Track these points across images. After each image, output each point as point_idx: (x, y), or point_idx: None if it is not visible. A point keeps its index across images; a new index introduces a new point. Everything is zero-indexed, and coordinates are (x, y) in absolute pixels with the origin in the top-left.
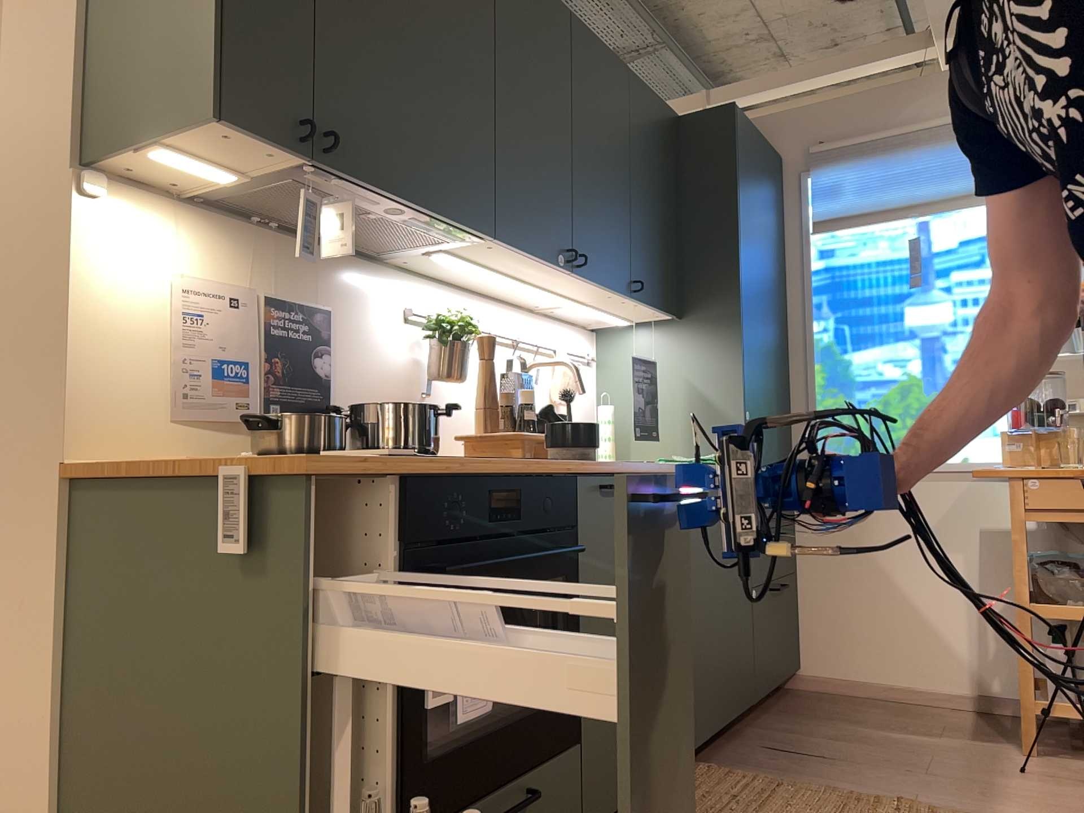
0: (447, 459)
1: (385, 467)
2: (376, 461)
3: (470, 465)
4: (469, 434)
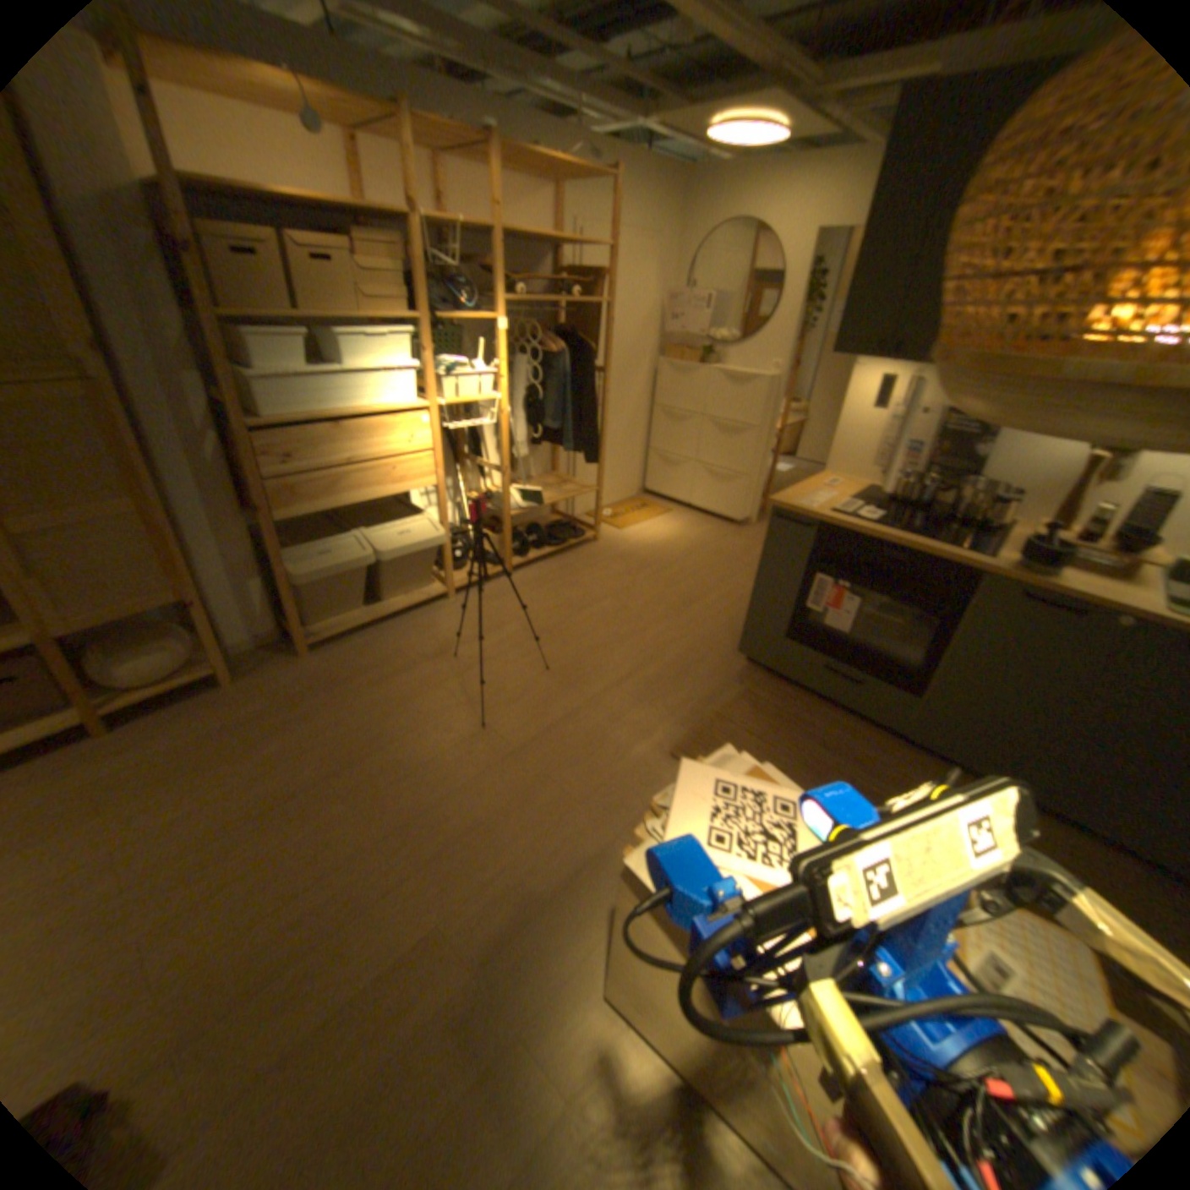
0: (861, 522)
1: (803, 514)
2: (810, 510)
3: (872, 530)
4: (1044, 522)
